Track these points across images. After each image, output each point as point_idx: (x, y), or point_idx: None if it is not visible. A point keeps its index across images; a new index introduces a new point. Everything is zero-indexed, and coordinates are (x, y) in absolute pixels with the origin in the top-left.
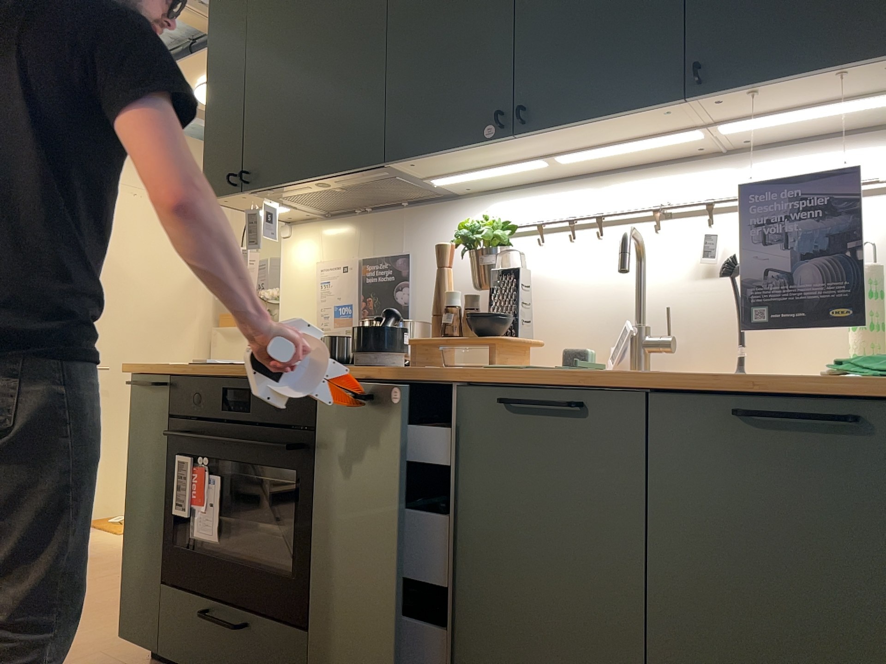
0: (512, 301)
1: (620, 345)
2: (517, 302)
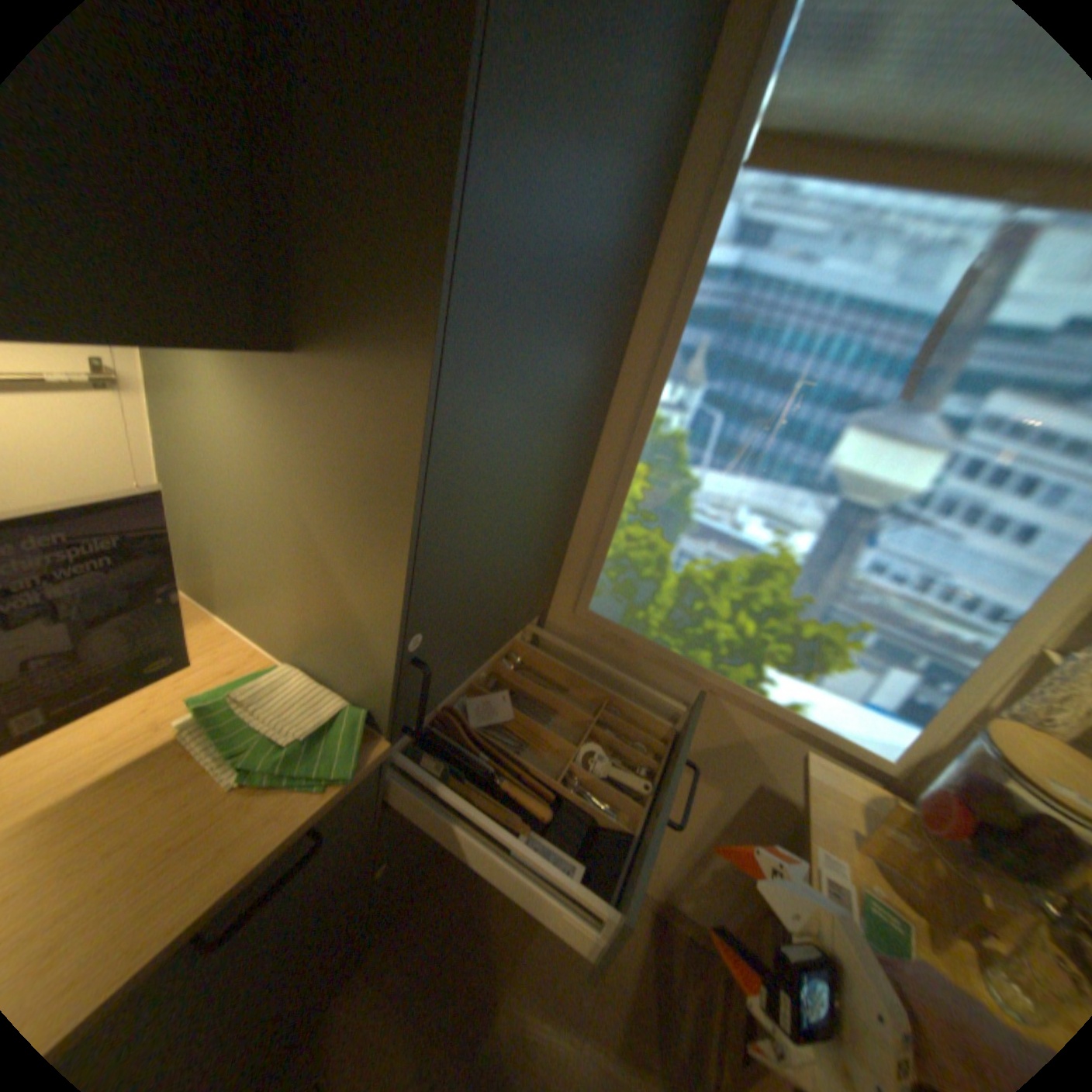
0: None
1: None
2: None
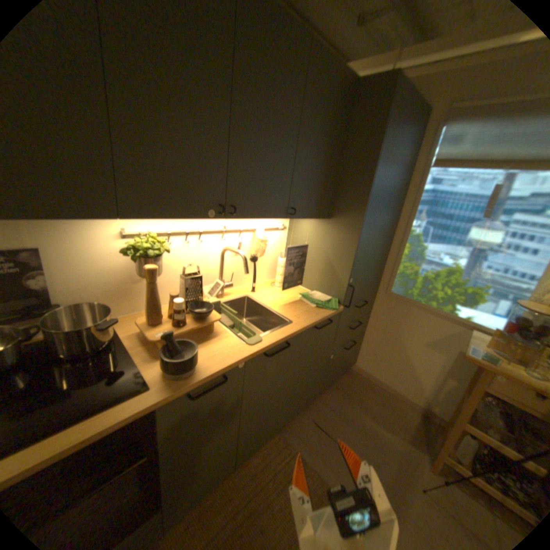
0: (198, 293)
1: (213, 288)
2: (197, 291)
